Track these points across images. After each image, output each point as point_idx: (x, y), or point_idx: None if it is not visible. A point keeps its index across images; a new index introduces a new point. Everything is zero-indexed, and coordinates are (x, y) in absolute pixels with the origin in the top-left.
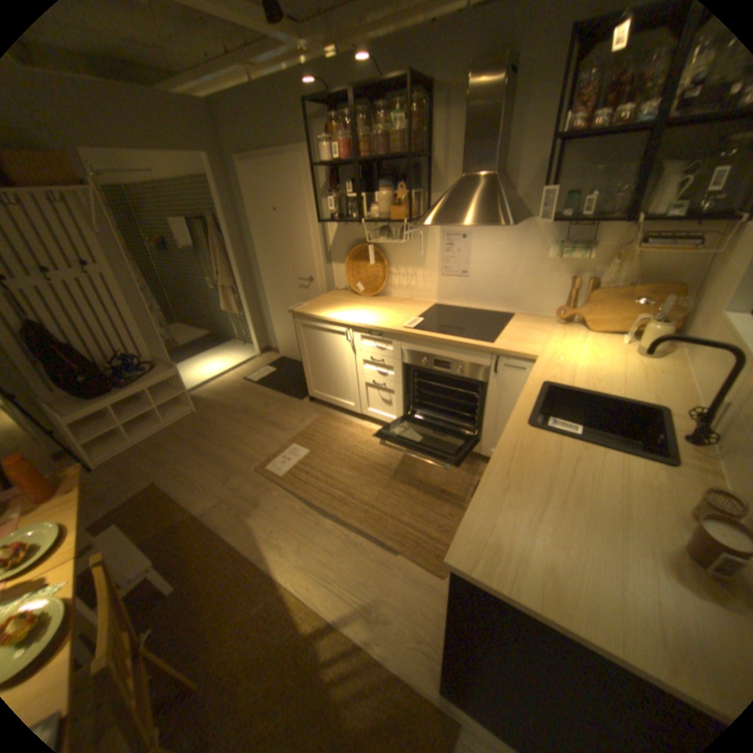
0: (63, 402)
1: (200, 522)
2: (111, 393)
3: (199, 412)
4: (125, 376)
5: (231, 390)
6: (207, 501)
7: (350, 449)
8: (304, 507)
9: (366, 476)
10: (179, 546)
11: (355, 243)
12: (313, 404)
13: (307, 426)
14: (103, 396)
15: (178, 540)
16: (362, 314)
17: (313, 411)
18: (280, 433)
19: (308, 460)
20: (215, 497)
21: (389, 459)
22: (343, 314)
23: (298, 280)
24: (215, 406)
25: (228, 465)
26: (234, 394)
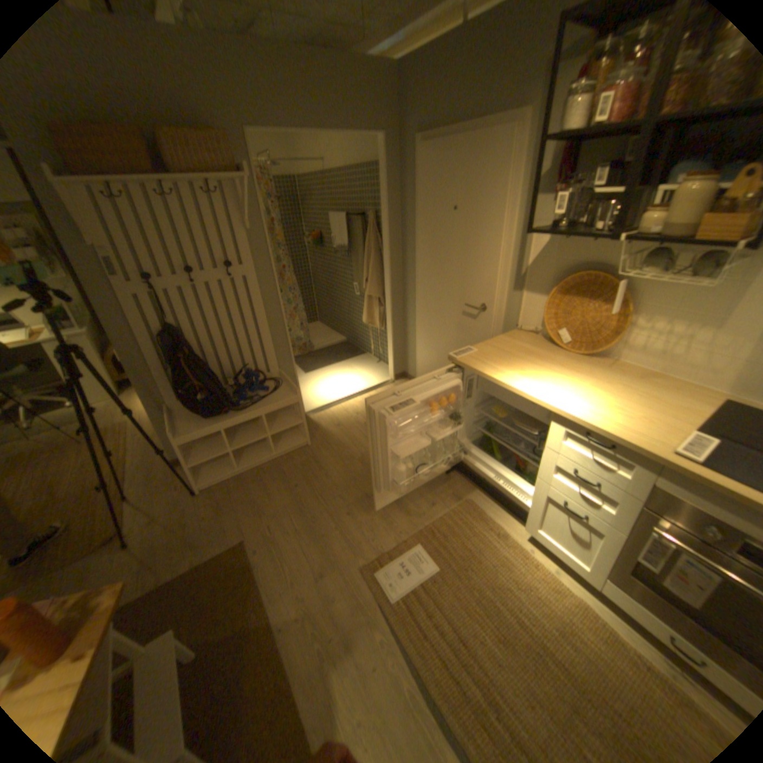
0: (185, 414)
1: (275, 644)
2: (228, 415)
3: (314, 447)
4: (248, 394)
5: (354, 424)
6: (292, 604)
7: (500, 594)
8: (417, 691)
9: (526, 673)
10: (241, 679)
11: (577, 266)
12: (450, 479)
13: (438, 518)
14: (220, 416)
15: (243, 664)
16: (573, 392)
17: (448, 492)
18: (401, 517)
19: (434, 588)
20: (302, 602)
21: (570, 649)
22: (539, 384)
23: (466, 306)
24: (333, 443)
25: (328, 548)
26: (355, 431)
